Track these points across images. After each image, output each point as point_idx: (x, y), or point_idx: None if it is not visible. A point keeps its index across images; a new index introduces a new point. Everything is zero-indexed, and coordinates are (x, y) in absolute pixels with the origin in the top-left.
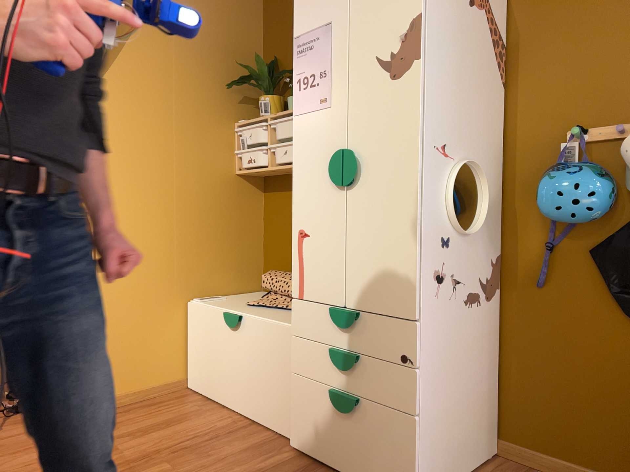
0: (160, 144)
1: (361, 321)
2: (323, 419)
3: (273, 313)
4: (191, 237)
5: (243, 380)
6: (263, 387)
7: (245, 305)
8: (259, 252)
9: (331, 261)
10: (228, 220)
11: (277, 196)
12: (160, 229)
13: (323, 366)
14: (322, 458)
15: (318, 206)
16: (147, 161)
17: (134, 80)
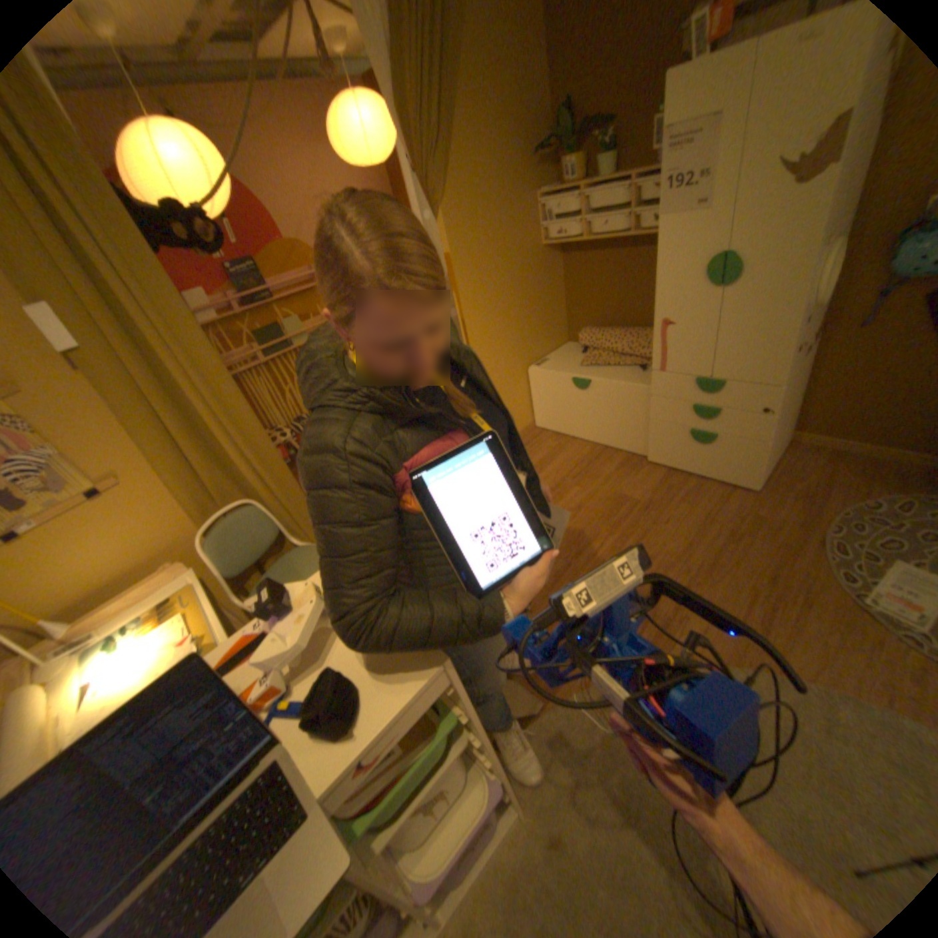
0: (490, 243)
1: (725, 385)
2: (680, 445)
3: (612, 371)
4: (522, 318)
5: (595, 420)
6: (615, 425)
7: (580, 365)
8: (563, 310)
9: (697, 343)
10: (542, 291)
11: (579, 256)
12: (503, 320)
13: (683, 414)
14: (678, 465)
15: (685, 300)
16: (485, 265)
17: (462, 186)
